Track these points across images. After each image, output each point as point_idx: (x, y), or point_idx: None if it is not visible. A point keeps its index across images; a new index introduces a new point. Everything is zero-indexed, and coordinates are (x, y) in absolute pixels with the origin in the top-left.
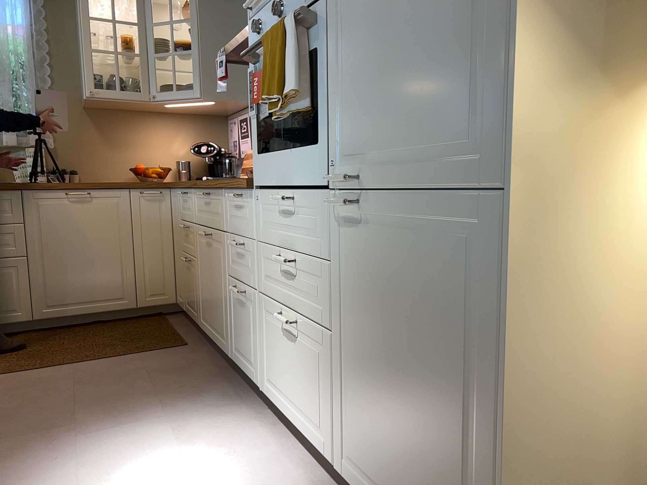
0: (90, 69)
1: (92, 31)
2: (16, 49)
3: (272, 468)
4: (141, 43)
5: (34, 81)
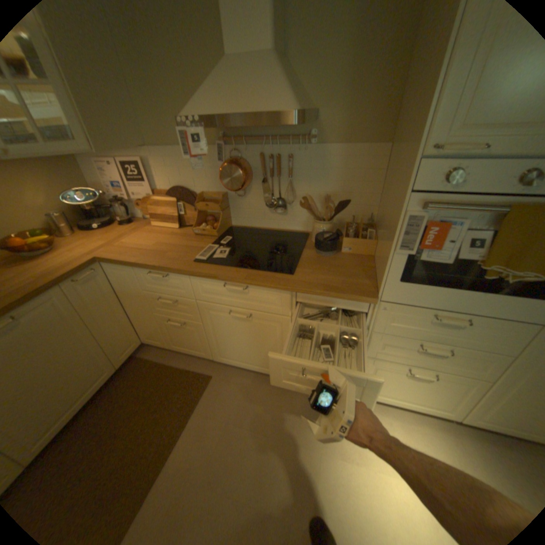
0: None
1: None
2: None
3: (410, 435)
4: None
5: None
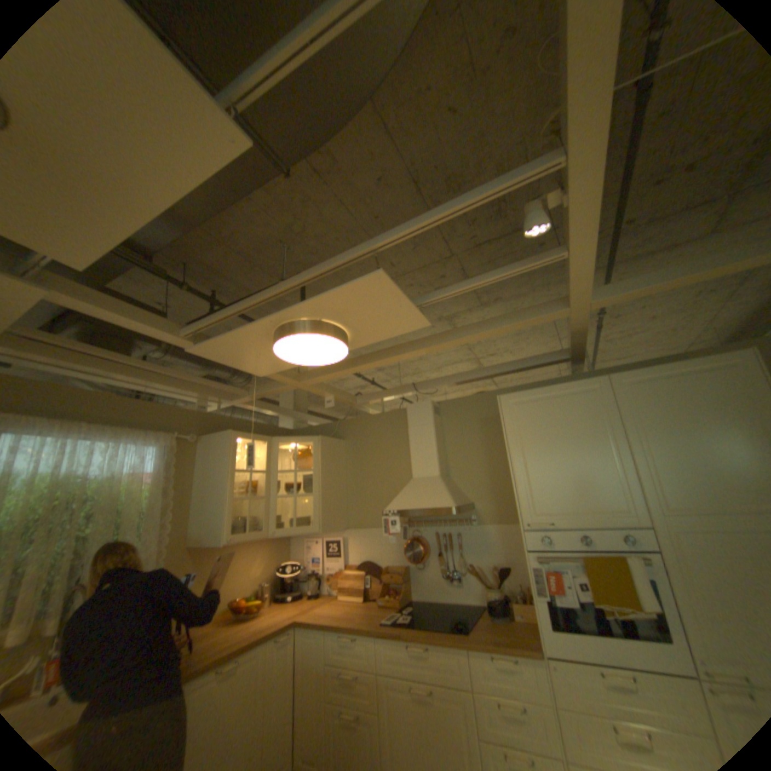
0: (229, 518)
1: (232, 482)
2: (143, 501)
3: None
4: (265, 488)
5: (154, 532)
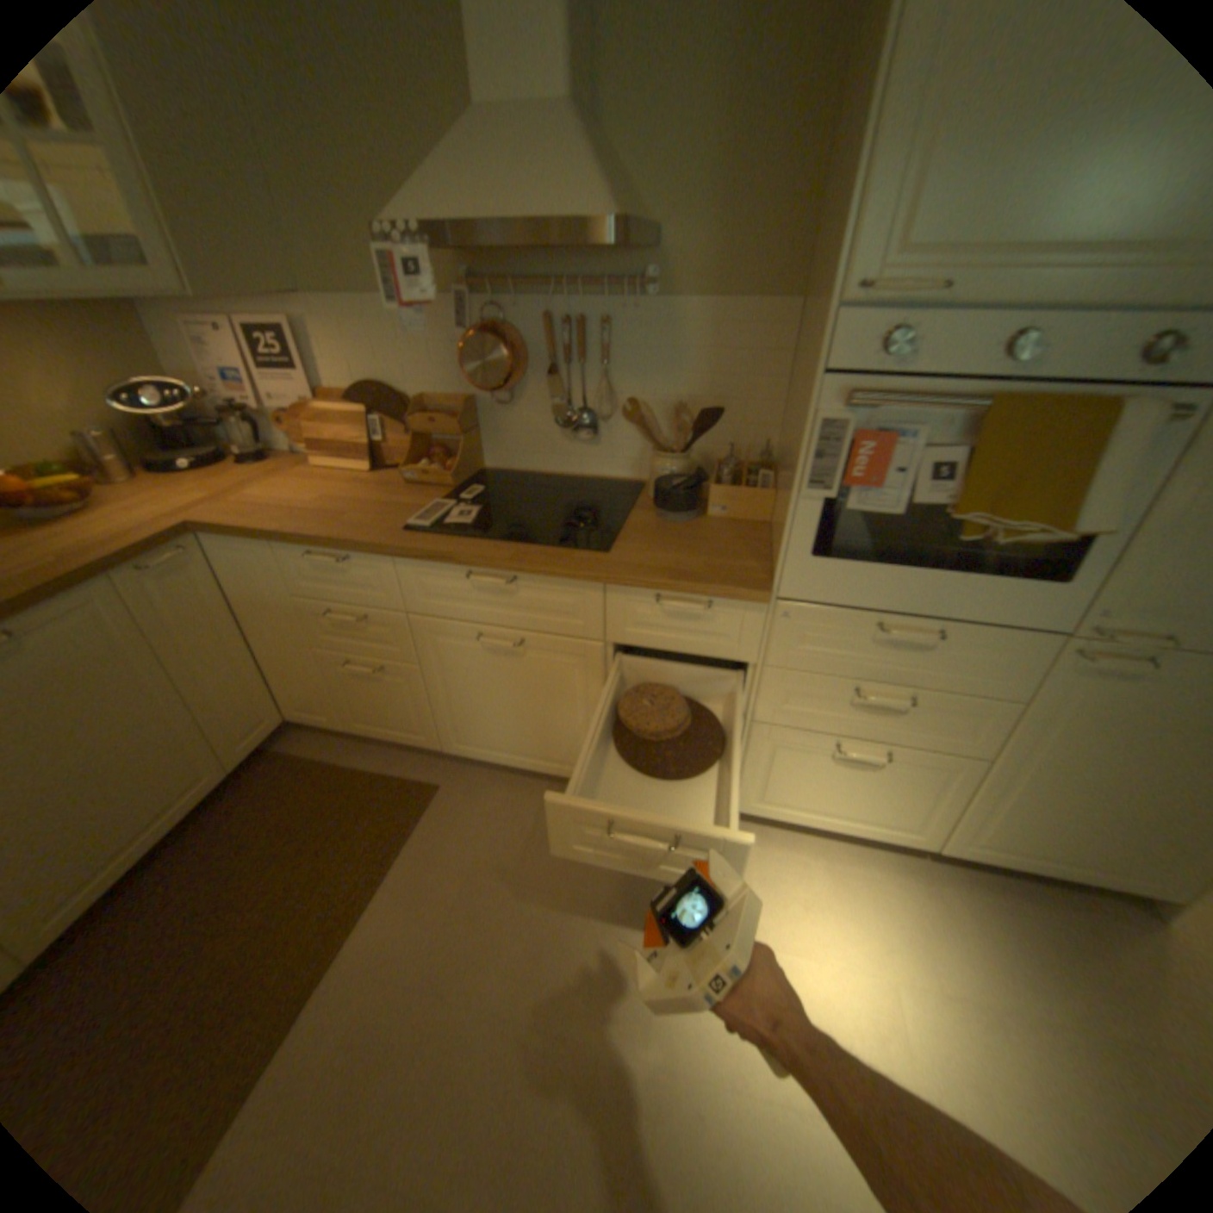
0: None
1: None
2: None
3: (842, 884)
4: None
5: None
